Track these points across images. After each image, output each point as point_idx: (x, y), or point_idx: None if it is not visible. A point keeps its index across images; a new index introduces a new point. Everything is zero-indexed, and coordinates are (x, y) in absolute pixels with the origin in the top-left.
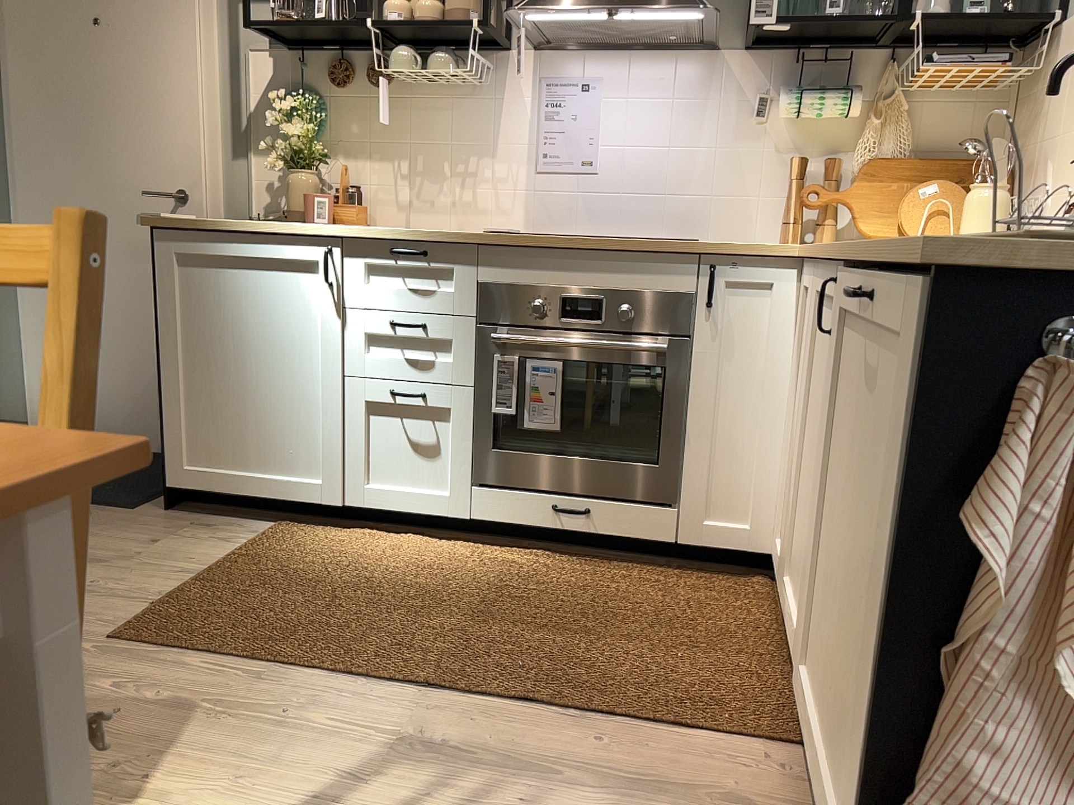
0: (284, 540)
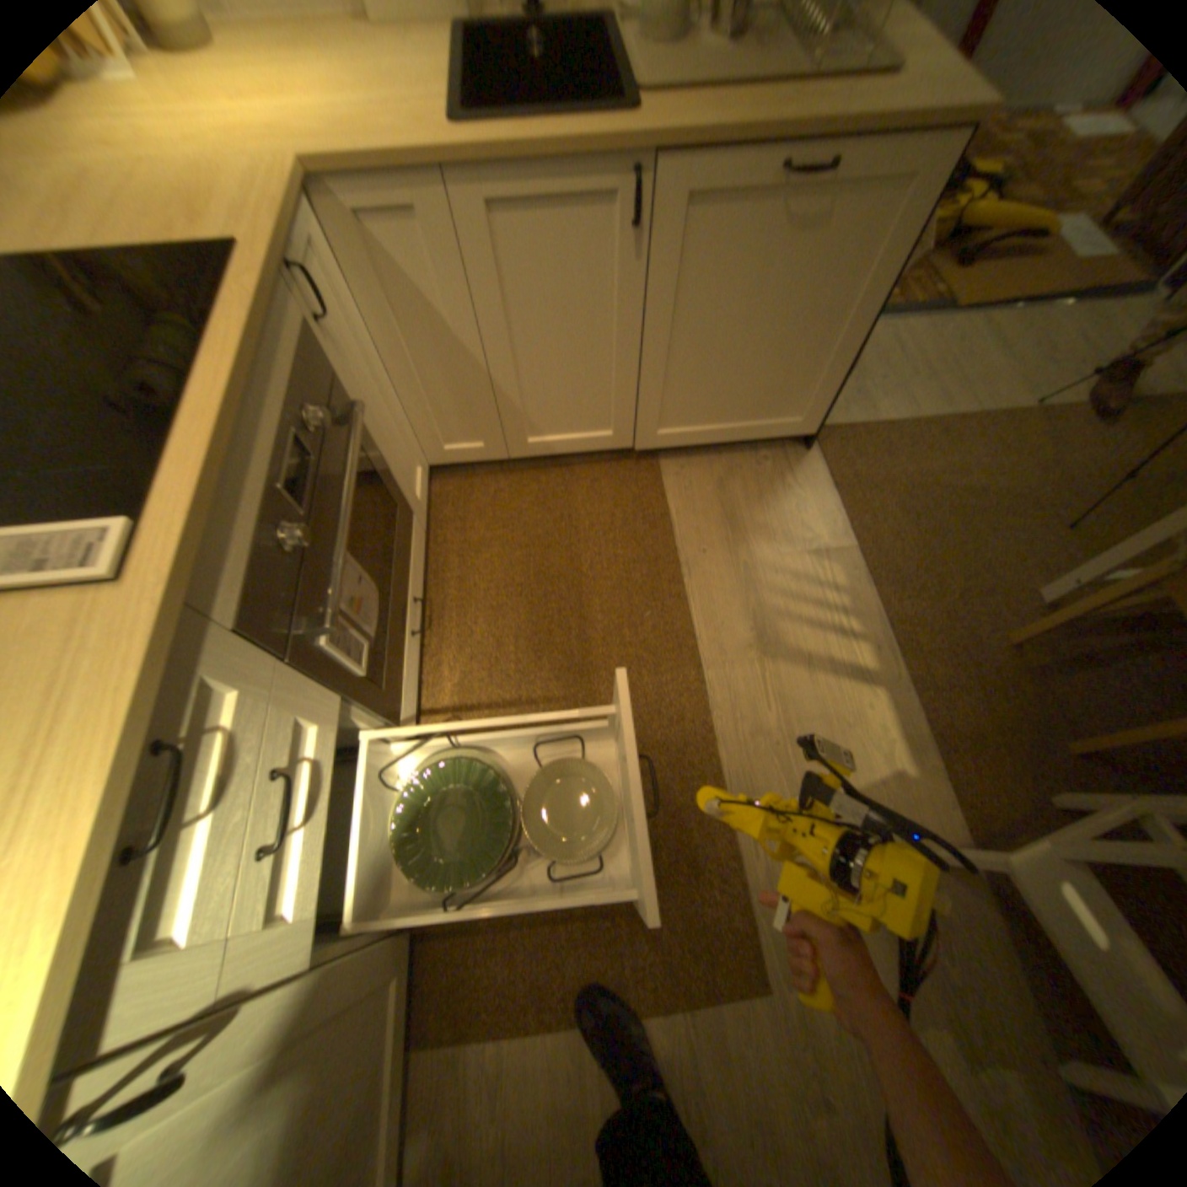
0: (472, 988)
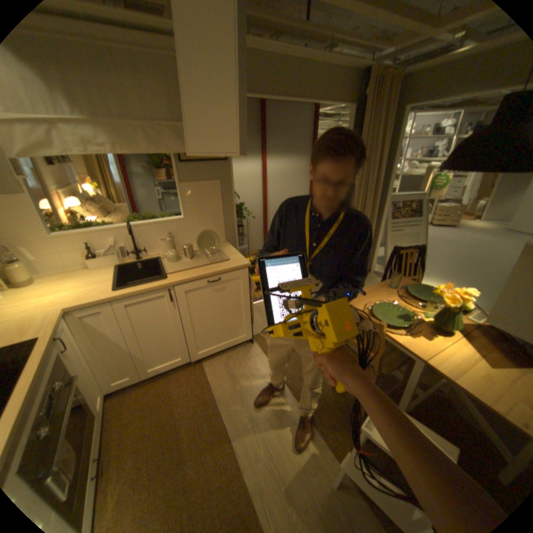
0: None
